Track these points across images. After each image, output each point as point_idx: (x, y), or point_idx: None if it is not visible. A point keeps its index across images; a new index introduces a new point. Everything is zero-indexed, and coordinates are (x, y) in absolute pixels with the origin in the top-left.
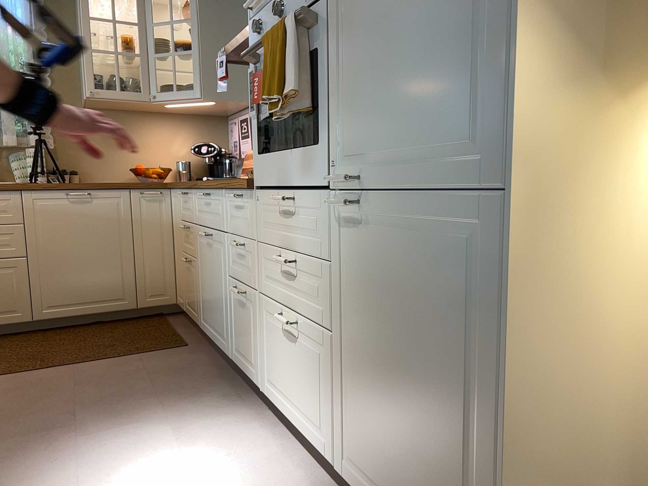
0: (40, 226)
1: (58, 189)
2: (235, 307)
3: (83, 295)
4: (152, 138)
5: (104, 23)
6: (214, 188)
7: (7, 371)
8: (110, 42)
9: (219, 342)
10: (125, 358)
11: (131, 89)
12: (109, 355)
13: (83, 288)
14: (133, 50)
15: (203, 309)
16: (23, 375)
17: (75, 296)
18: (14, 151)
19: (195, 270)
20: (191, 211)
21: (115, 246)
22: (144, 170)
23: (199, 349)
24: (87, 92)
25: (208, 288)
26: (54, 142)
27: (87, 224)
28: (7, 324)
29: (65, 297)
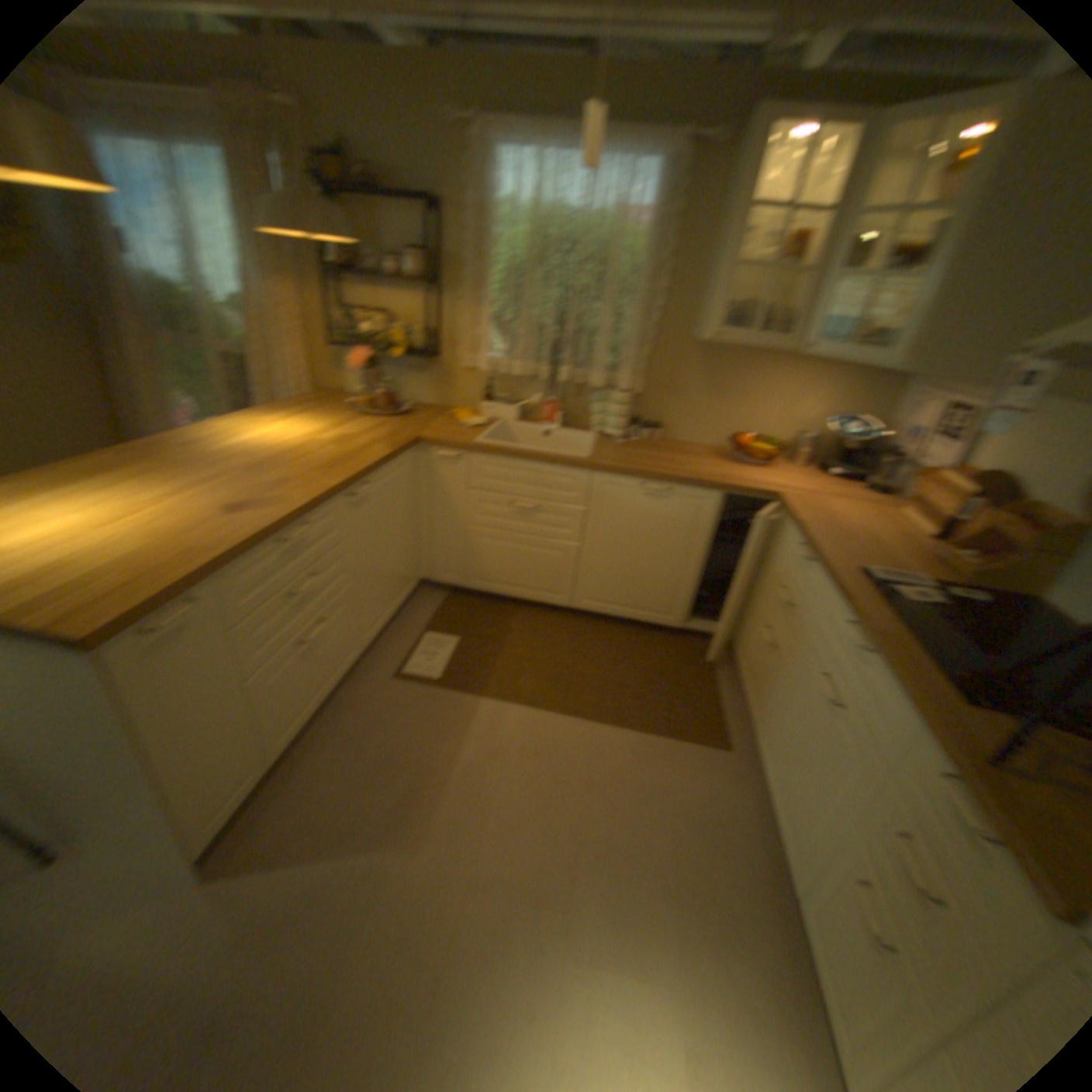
0: (604, 515)
1: (635, 477)
2: (850, 894)
3: (628, 598)
4: (777, 390)
5: (775, 201)
6: (900, 683)
7: (533, 697)
8: (774, 242)
9: (784, 831)
10: (651, 739)
11: (778, 325)
12: (635, 719)
13: (630, 591)
14: (807, 257)
15: (772, 736)
16: (545, 716)
17: (619, 596)
18: (600, 387)
19: (781, 670)
20: (812, 594)
21: (681, 557)
22: (750, 445)
23: (746, 773)
24: (711, 332)
25: (798, 743)
26: (647, 385)
27: (656, 524)
28: (549, 602)
29: (609, 595)
